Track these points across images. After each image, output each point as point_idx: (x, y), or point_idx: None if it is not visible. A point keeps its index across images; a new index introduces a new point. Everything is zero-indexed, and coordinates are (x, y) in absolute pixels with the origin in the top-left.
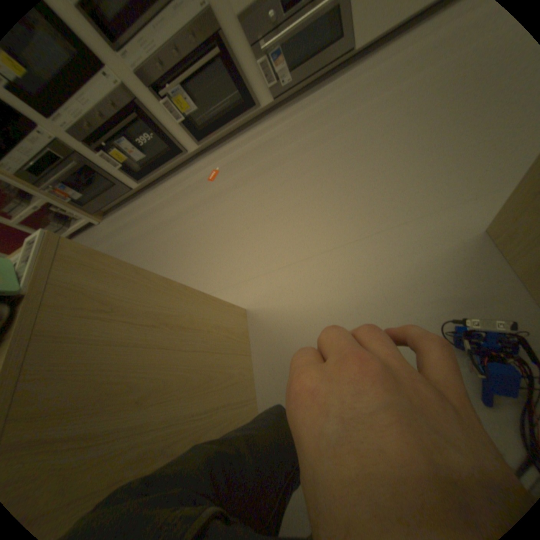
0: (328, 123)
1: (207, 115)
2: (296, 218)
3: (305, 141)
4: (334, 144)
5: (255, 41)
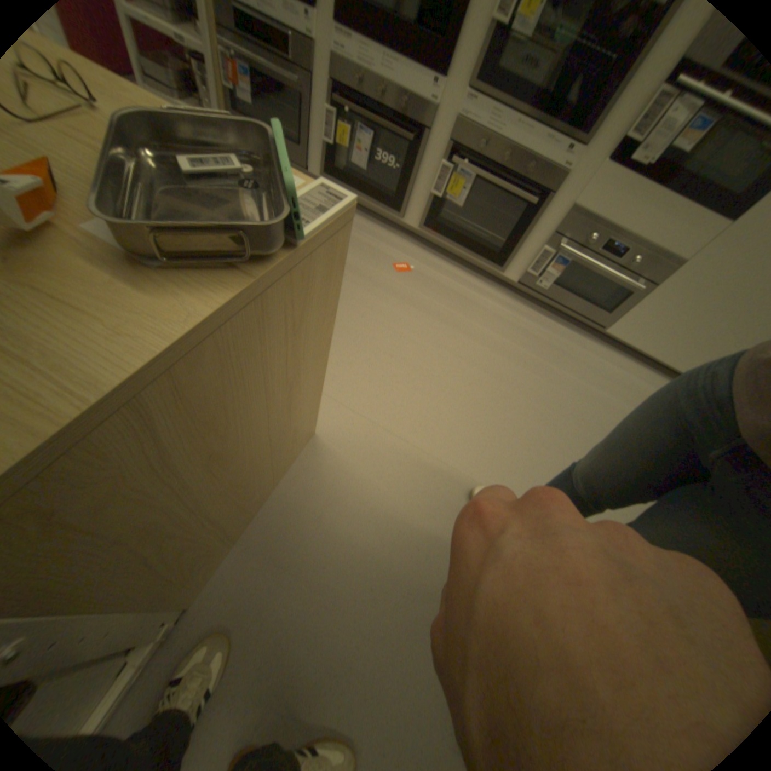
0: (537, 354)
1: (457, 217)
2: (444, 400)
3: (507, 344)
4: (528, 377)
5: (562, 231)
